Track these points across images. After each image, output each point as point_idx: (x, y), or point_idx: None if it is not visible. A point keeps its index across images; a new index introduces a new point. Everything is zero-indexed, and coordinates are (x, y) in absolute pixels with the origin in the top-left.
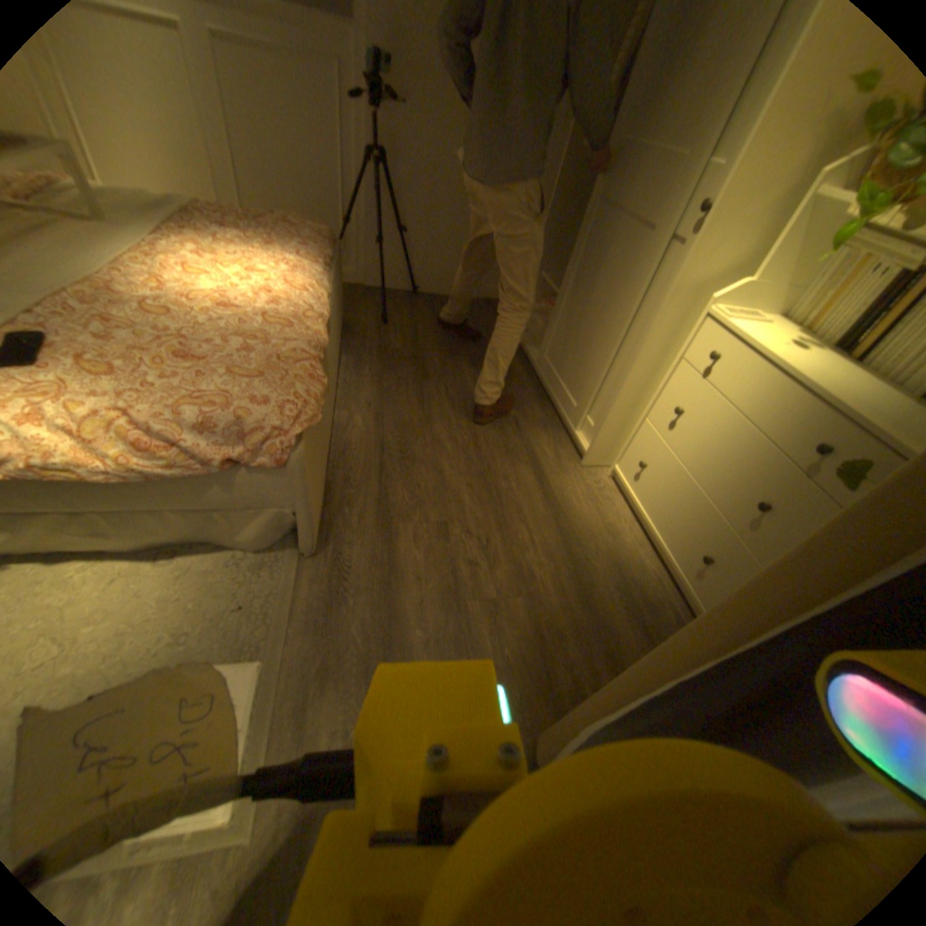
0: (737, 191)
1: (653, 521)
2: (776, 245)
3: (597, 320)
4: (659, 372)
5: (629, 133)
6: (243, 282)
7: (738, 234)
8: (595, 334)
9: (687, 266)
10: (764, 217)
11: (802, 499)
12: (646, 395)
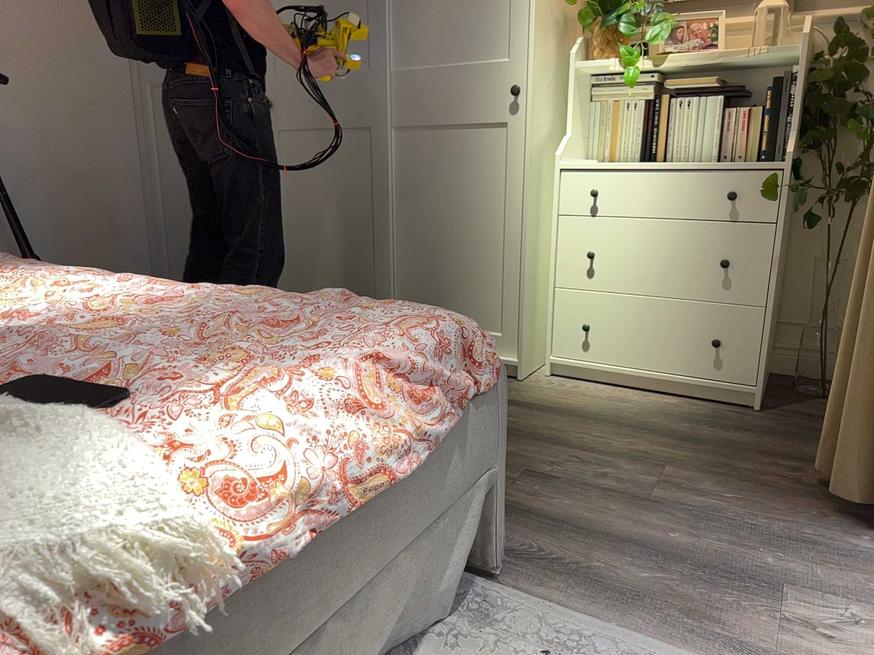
0: (536, 75)
1: (636, 369)
2: (568, 108)
3: (430, 238)
4: (538, 243)
5: (368, 69)
6: (94, 296)
7: (543, 107)
8: (436, 252)
9: (529, 138)
10: (549, 93)
11: (742, 240)
12: (537, 271)
